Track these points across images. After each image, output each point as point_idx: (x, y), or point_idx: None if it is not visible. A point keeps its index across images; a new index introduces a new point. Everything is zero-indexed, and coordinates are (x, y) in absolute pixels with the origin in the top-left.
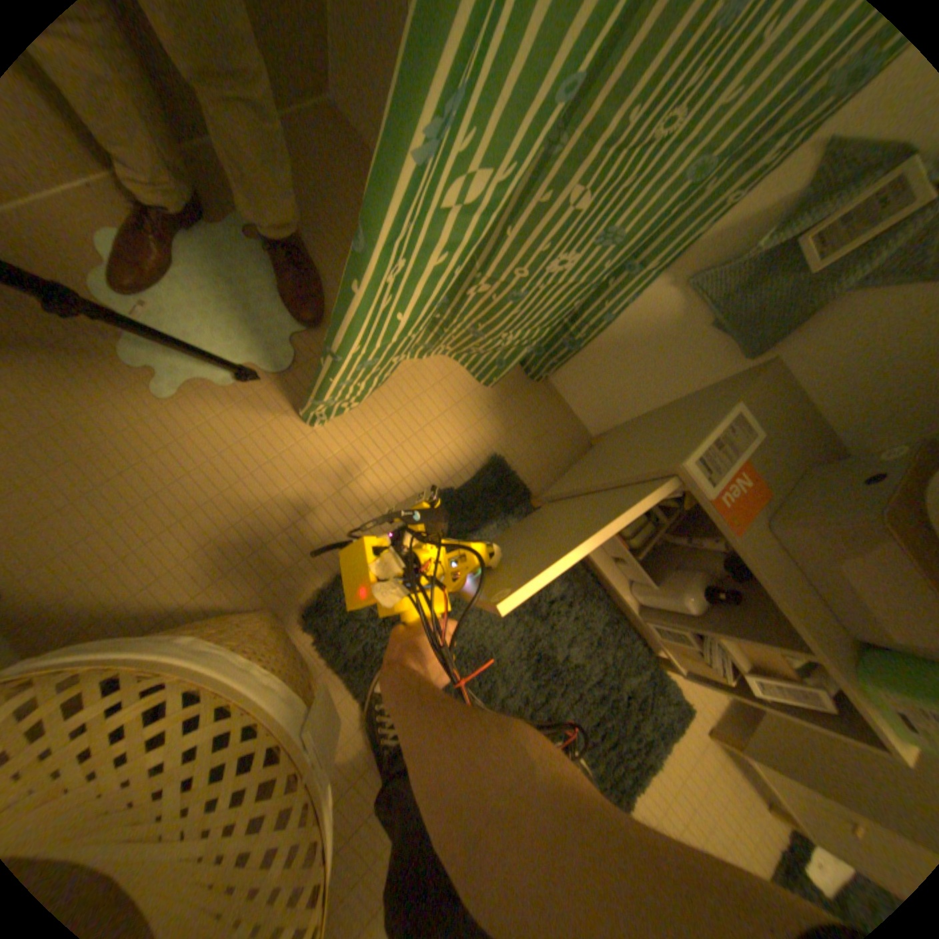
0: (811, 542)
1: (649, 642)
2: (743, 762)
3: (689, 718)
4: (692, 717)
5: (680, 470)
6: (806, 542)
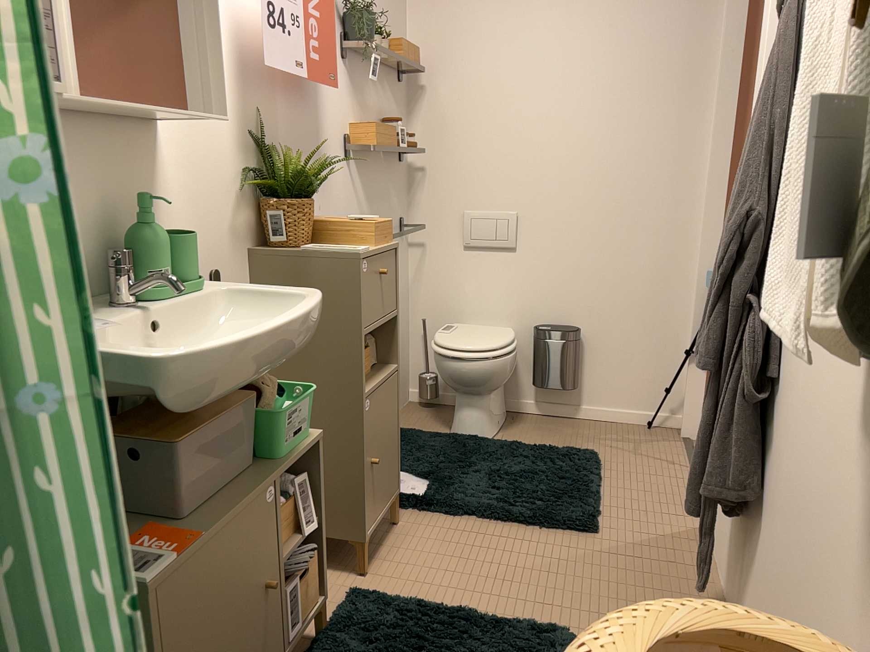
0: (194, 490)
1: (306, 651)
2: (372, 550)
3: (361, 596)
4: (359, 591)
5: (153, 588)
6: (194, 493)
